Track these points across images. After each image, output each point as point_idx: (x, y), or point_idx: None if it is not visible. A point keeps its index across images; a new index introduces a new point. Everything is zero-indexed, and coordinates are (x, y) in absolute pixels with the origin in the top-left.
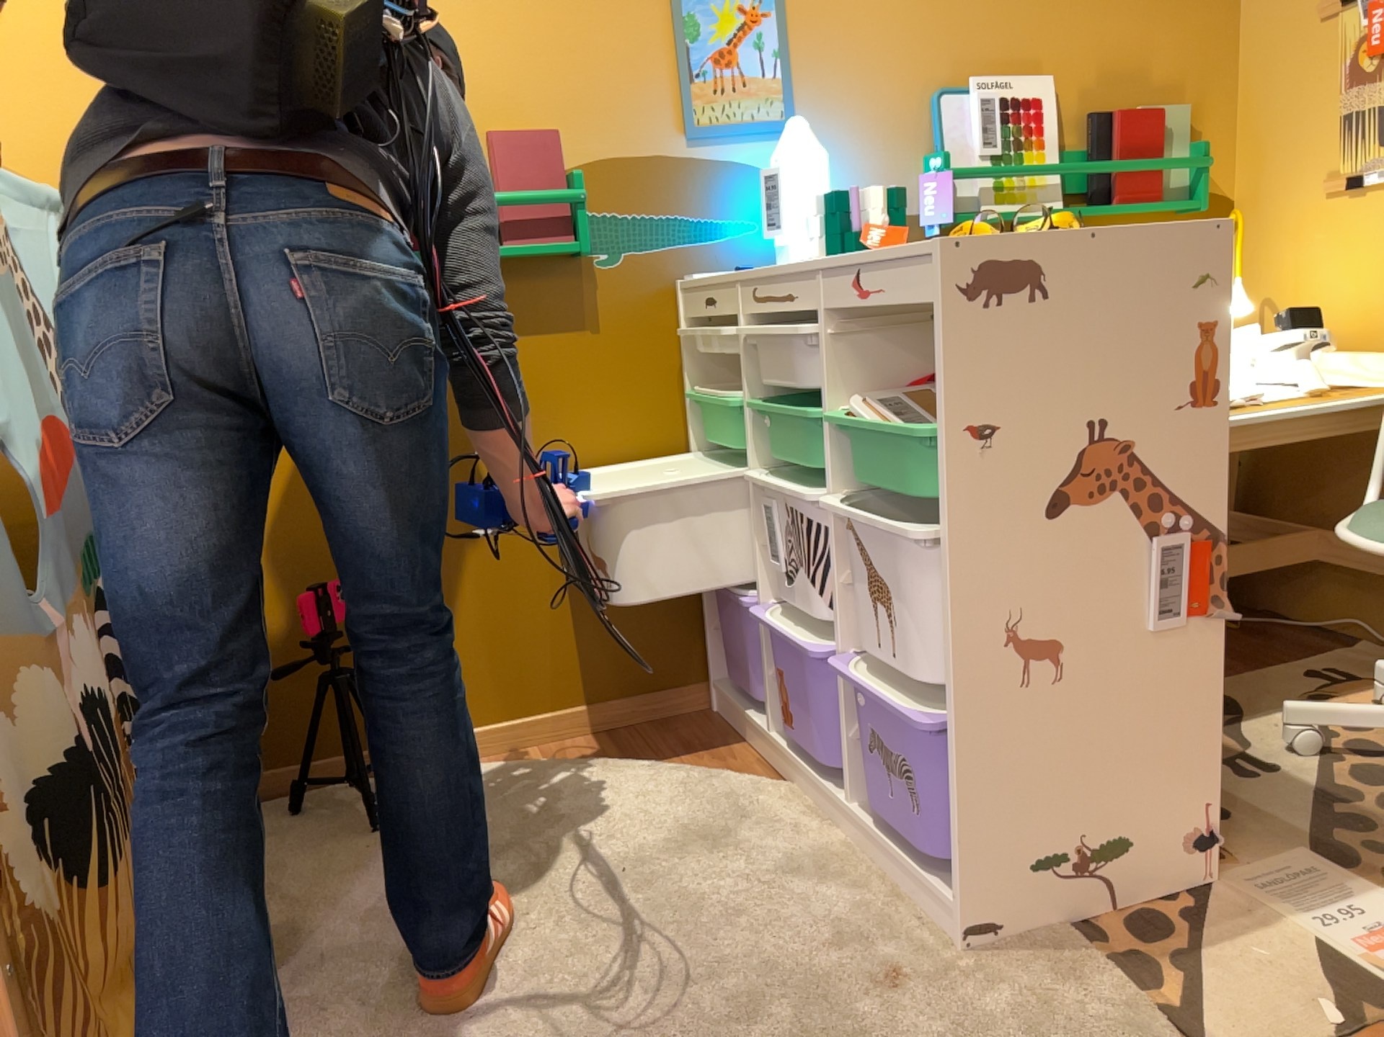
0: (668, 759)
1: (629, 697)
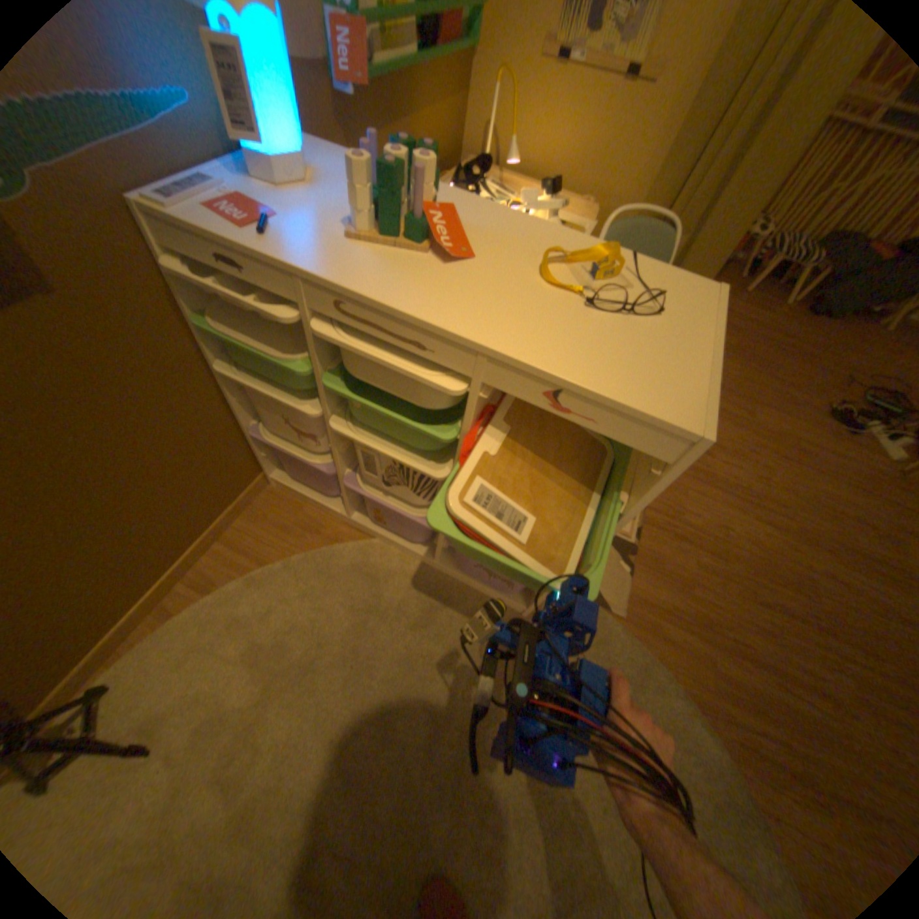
0: (287, 547)
1: (223, 515)
